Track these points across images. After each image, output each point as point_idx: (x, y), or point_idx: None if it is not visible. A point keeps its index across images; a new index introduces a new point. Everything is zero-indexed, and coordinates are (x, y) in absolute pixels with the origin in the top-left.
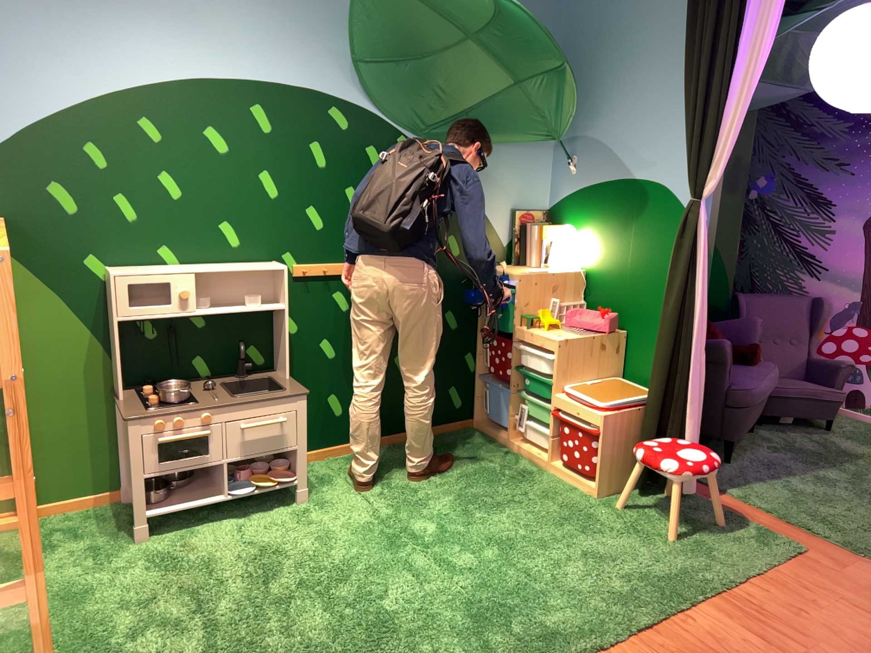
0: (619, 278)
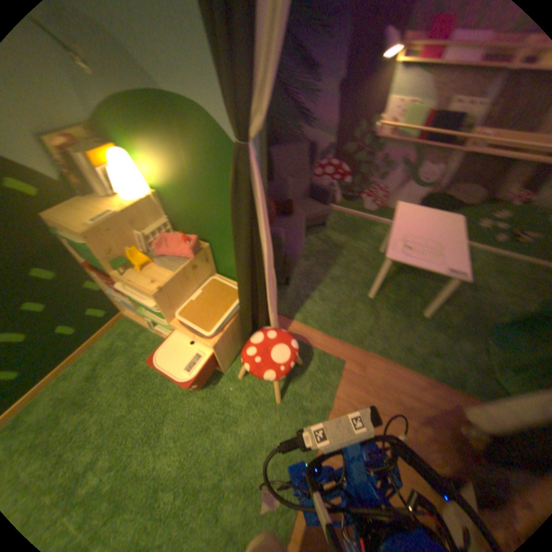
0: (192, 201)
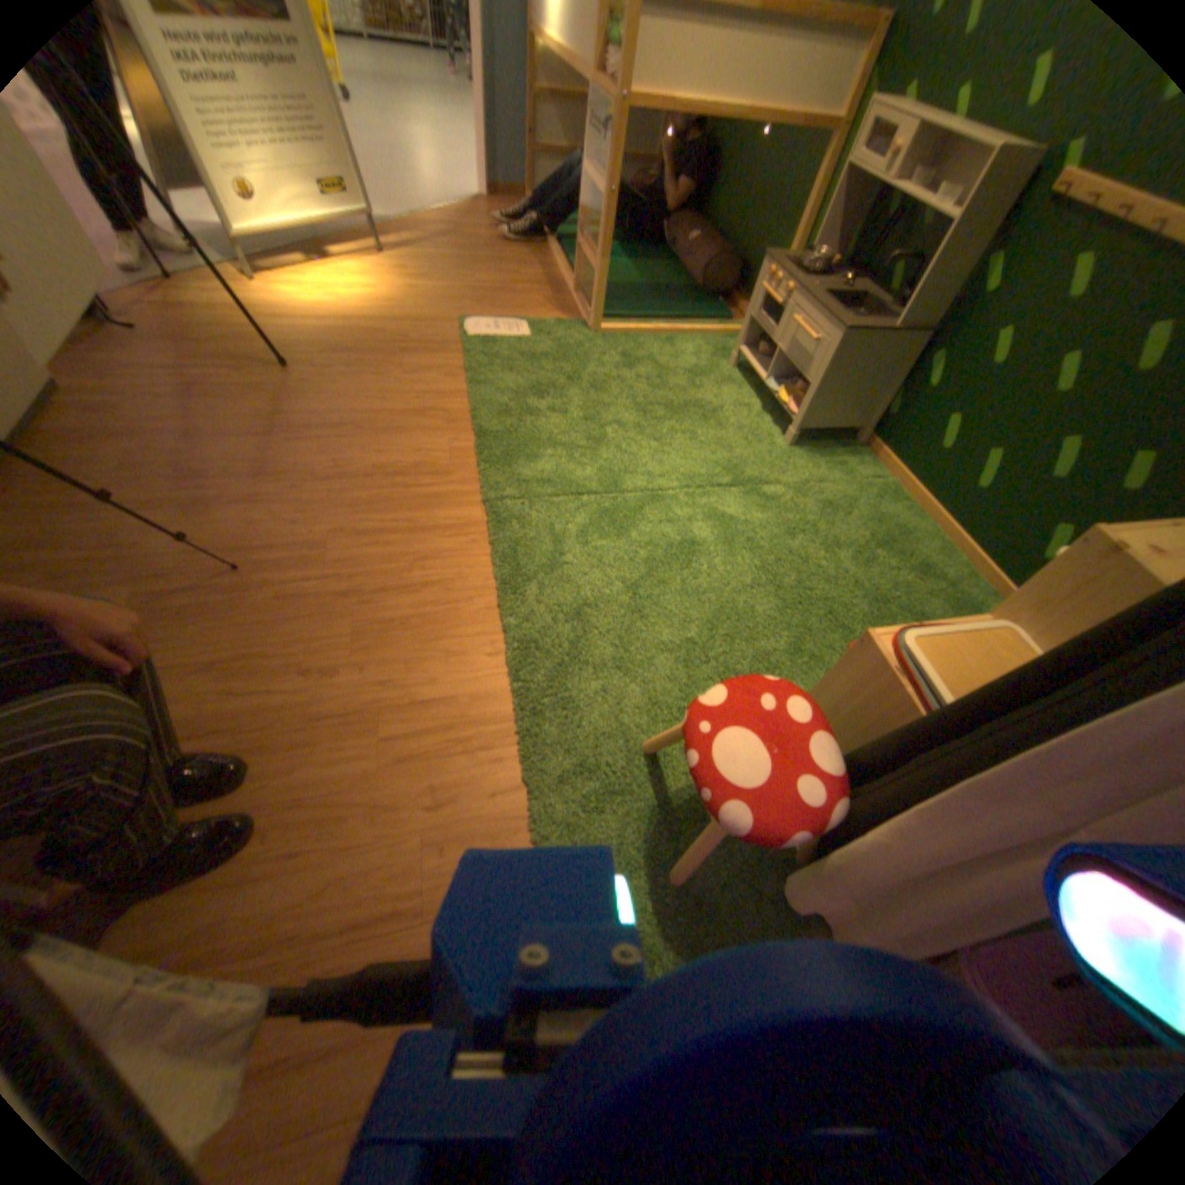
0: None
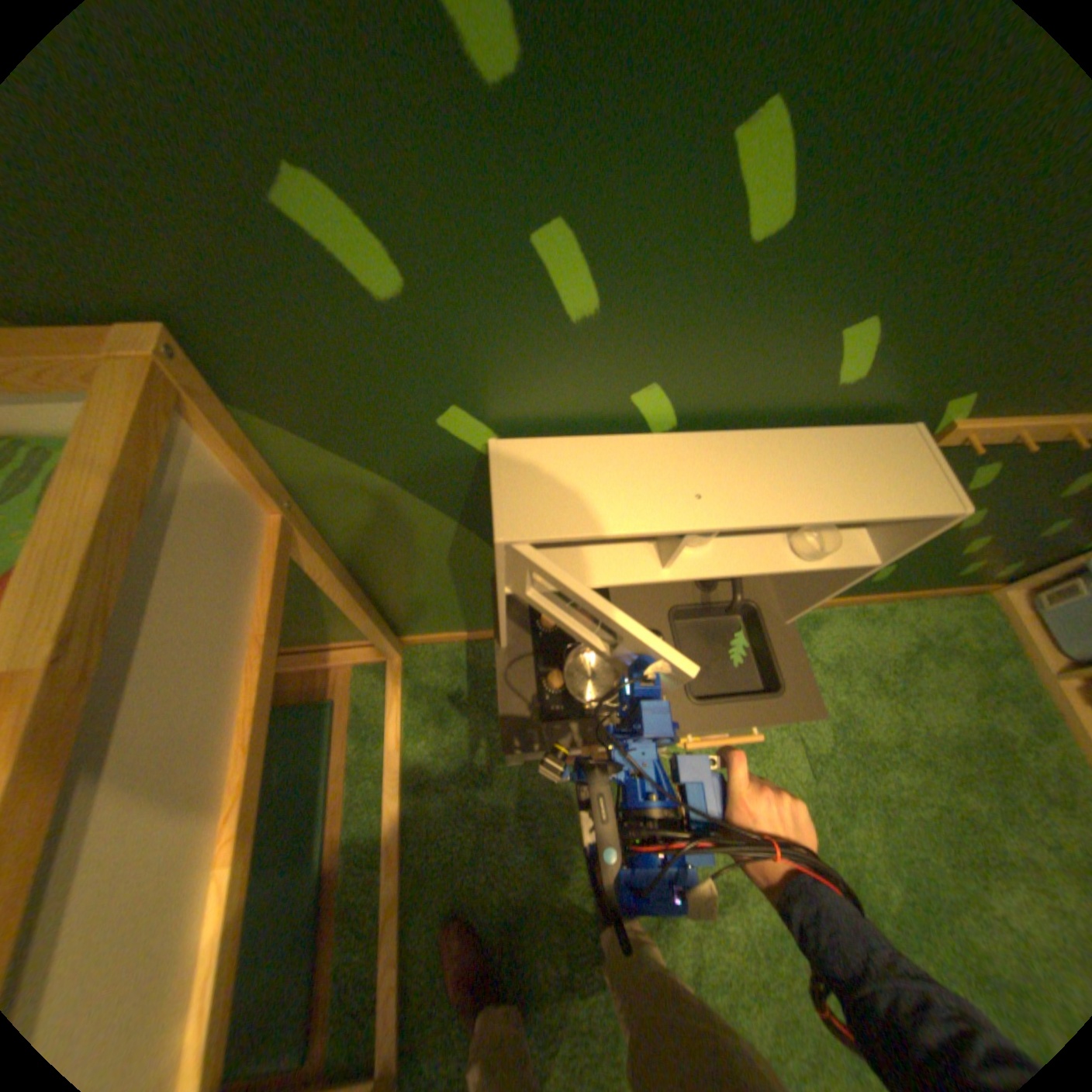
0: None
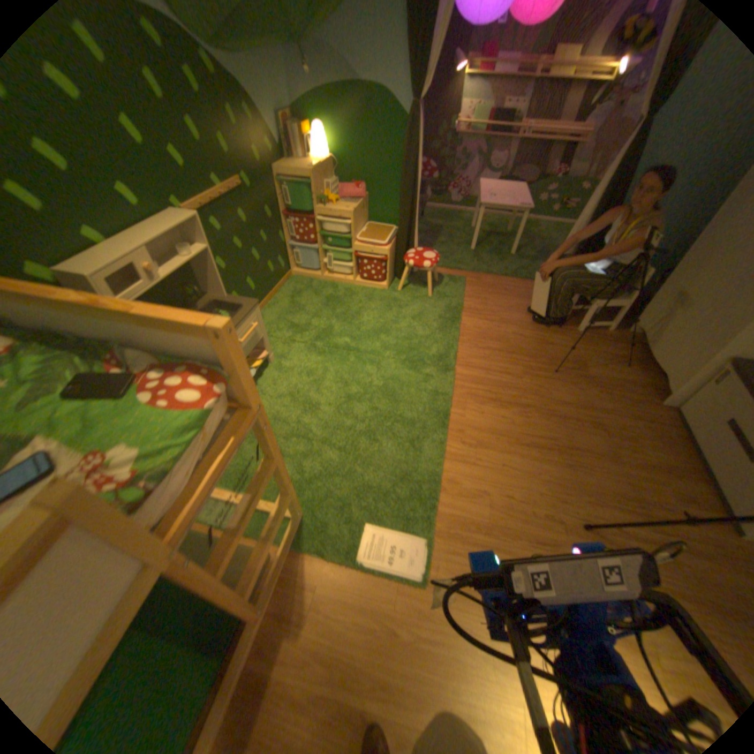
0: (361, 159)
